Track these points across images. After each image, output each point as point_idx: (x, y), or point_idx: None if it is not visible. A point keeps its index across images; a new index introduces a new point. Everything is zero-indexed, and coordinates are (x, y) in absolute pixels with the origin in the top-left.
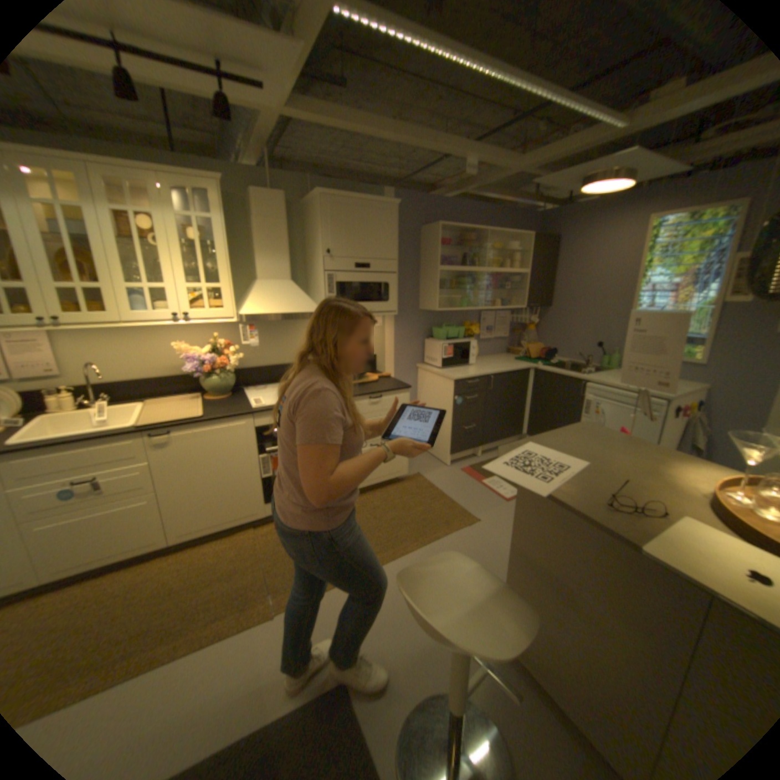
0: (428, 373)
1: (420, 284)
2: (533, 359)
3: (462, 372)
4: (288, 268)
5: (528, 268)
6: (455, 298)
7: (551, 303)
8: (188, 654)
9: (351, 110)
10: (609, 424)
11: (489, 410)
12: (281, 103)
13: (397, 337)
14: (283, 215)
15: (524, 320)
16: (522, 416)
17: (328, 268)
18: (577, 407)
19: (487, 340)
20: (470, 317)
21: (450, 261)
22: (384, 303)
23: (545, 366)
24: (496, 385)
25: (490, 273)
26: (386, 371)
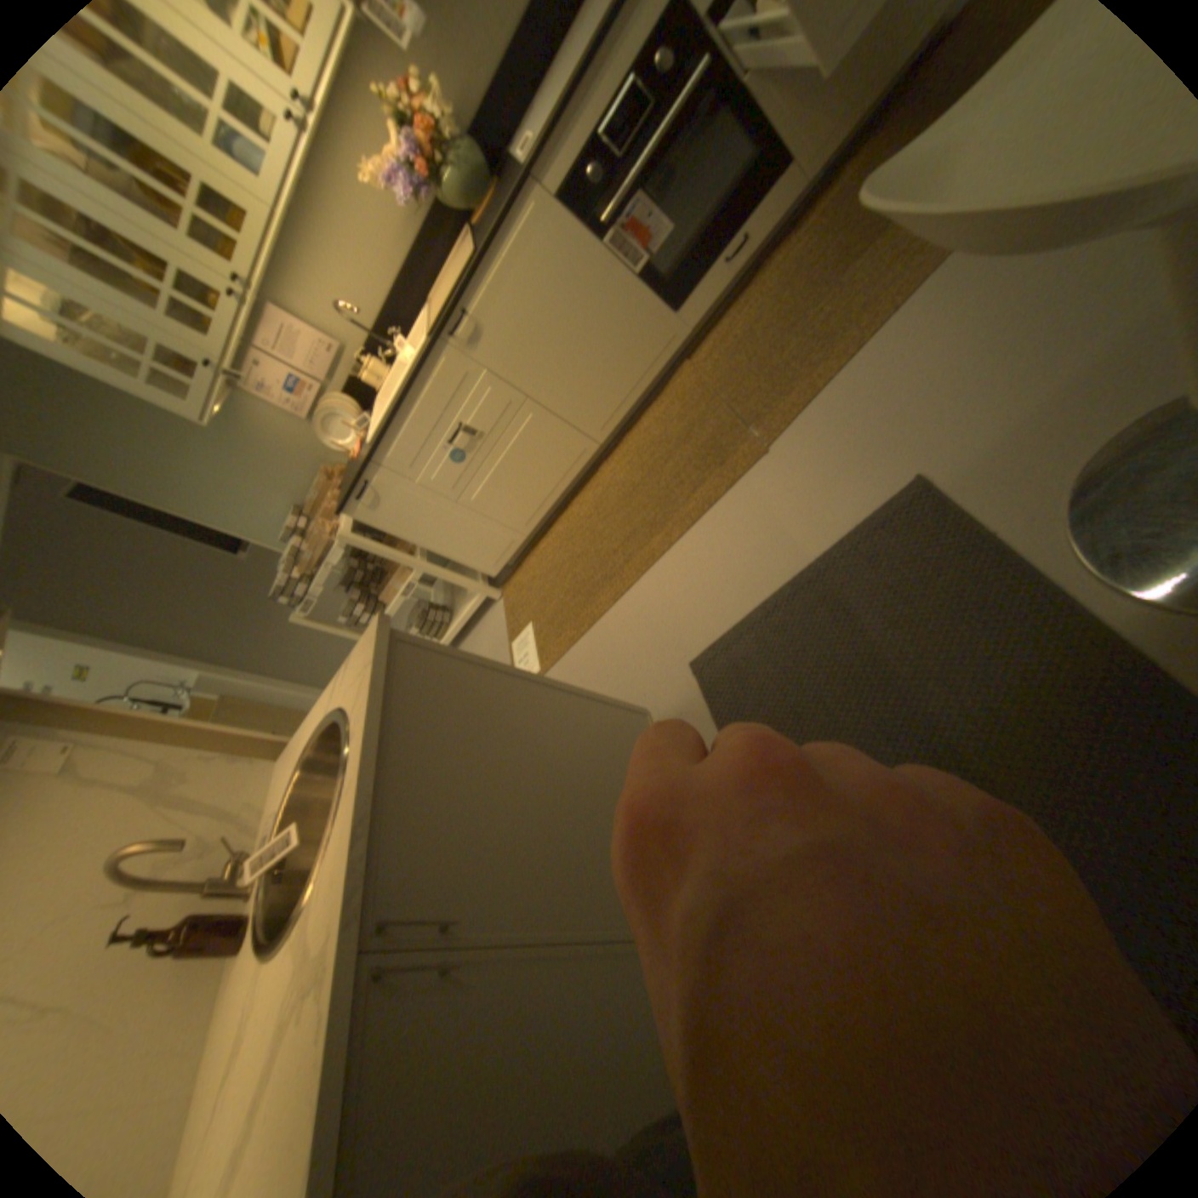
0: None
1: None
2: None
3: None
4: None
5: None
6: None
7: None
8: (685, 533)
9: None
10: None
11: None
12: None
13: None
14: None
15: None
16: None
17: None
18: None
19: None
20: None
21: None
22: None
23: None
24: None
25: None
26: None
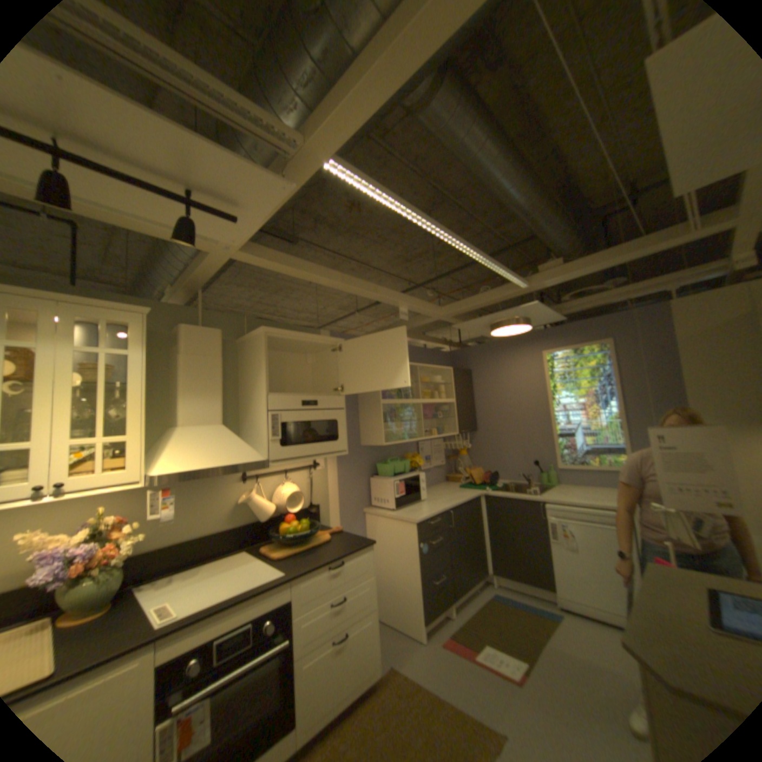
0: (378, 517)
1: (359, 419)
2: (475, 485)
3: (419, 511)
4: (218, 410)
5: (452, 398)
6: (396, 430)
7: (475, 428)
8: None
9: (302, 261)
10: (582, 548)
11: (453, 553)
12: (236, 246)
13: (340, 479)
14: (217, 353)
15: (455, 446)
16: (483, 552)
17: (270, 407)
18: (541, 533)
19: (426, 469)
20: (408, 448)
21: (386, 395)
22: (333, 441)
23: (494, 491)
24: (455, 520)
25: (422, 403)
26: (330, 523)
